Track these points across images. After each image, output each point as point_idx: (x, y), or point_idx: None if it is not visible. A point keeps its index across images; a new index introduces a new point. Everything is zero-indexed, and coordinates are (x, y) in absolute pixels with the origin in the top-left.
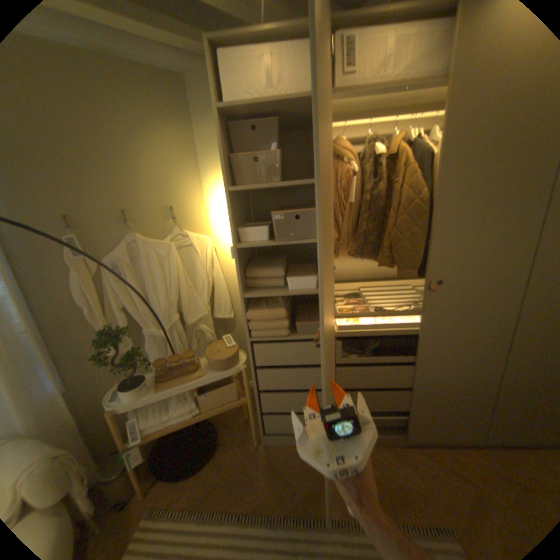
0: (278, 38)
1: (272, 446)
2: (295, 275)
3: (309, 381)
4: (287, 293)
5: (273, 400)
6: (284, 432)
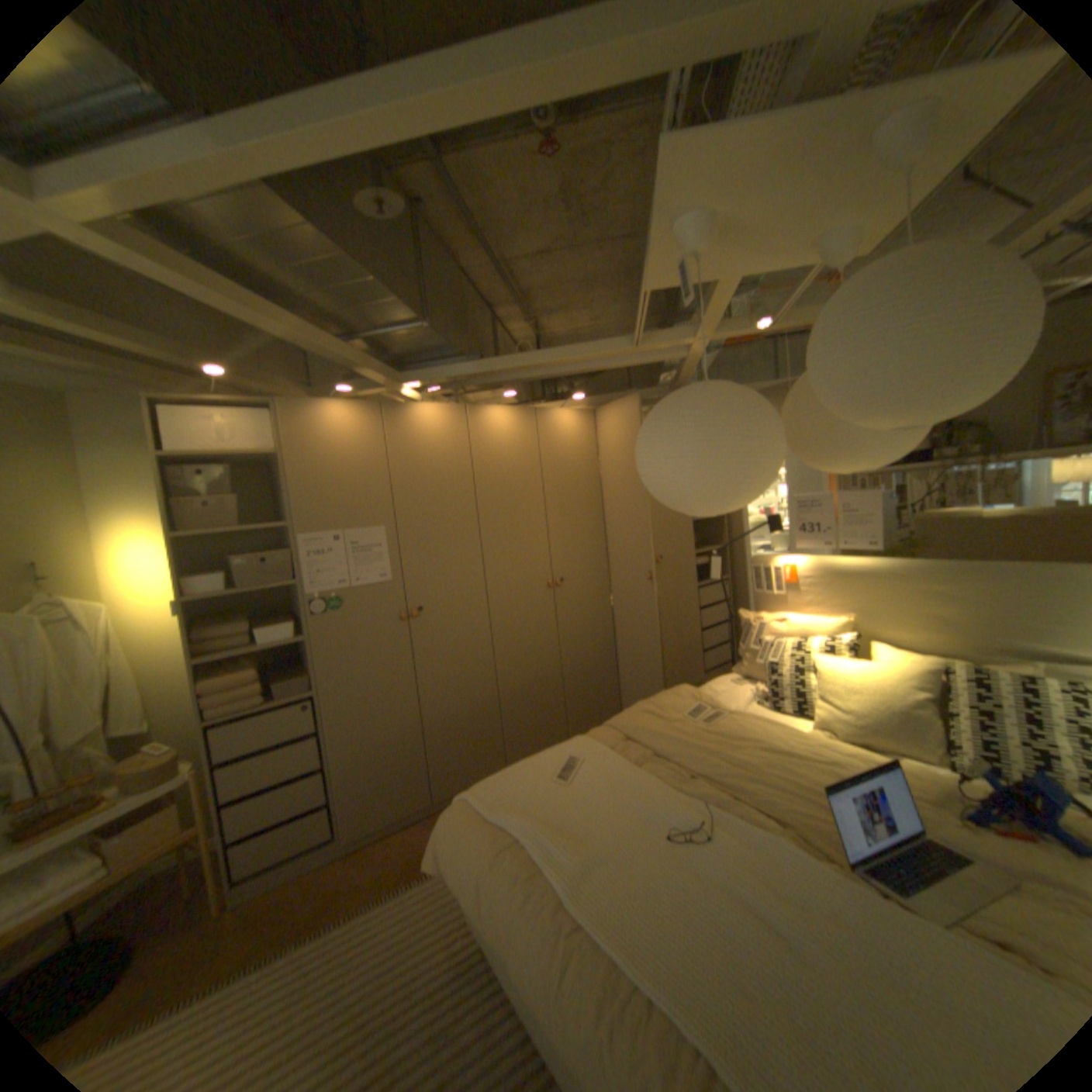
0: (229, 406)
1: (245, 904)
2: (265, 627)
3: (298, 763)
4: (256, 649)
5: (243, 814)
6: (265, 866)
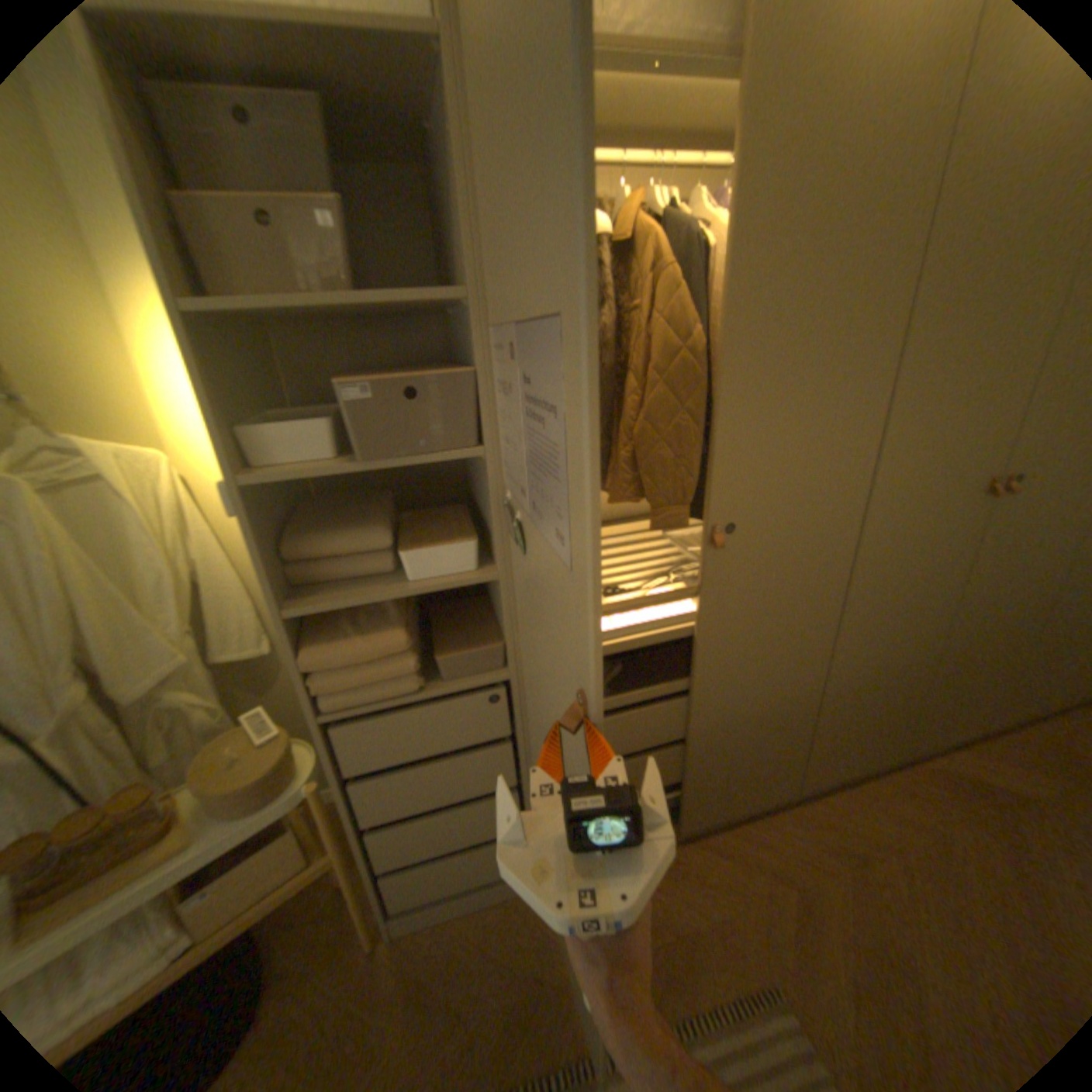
0: None
1: (407, 935)
2: (421, 541)
3: (481, 777)
4: (405, 590)
5: (398, 840)
6: (432, 898)
